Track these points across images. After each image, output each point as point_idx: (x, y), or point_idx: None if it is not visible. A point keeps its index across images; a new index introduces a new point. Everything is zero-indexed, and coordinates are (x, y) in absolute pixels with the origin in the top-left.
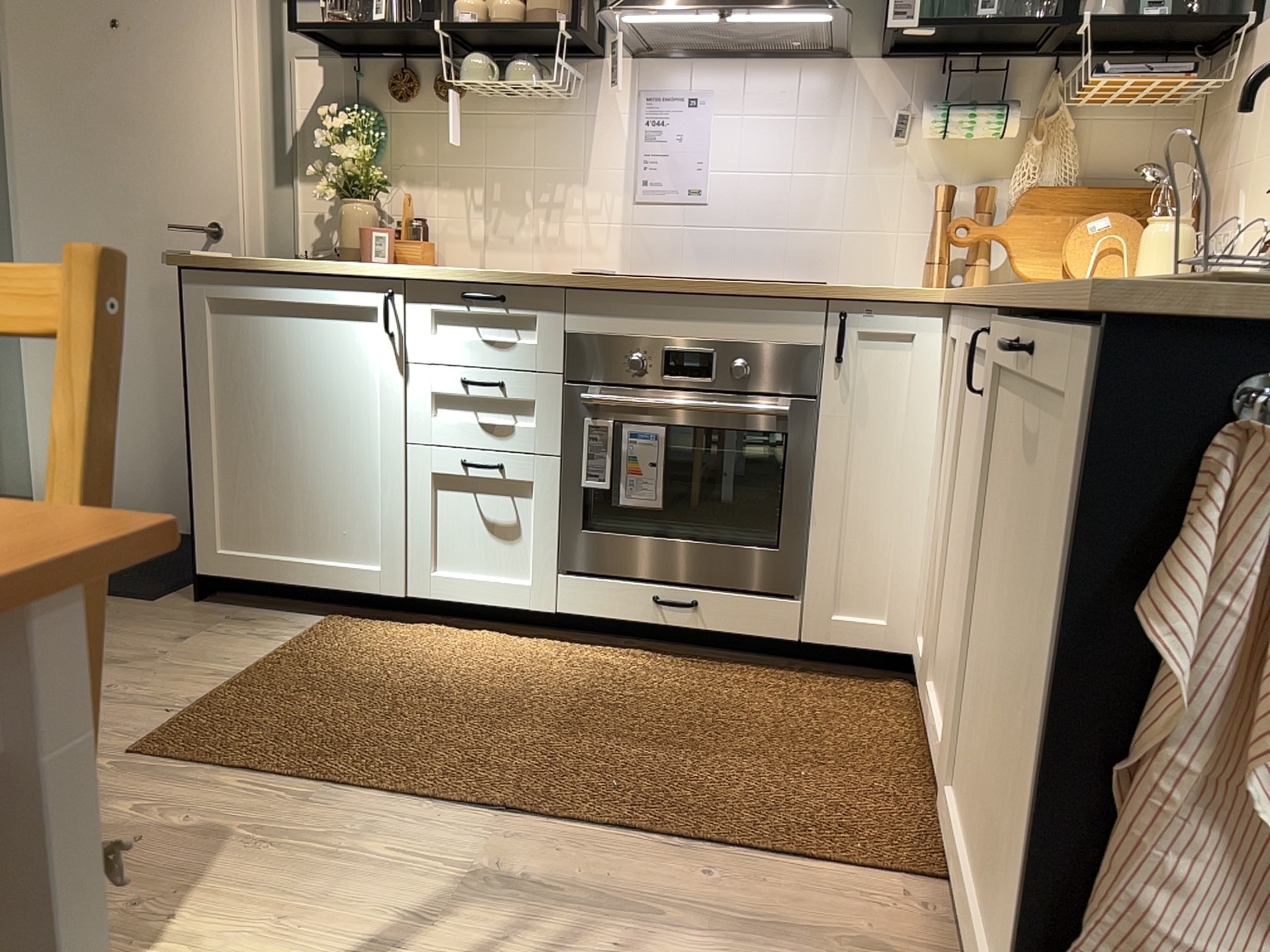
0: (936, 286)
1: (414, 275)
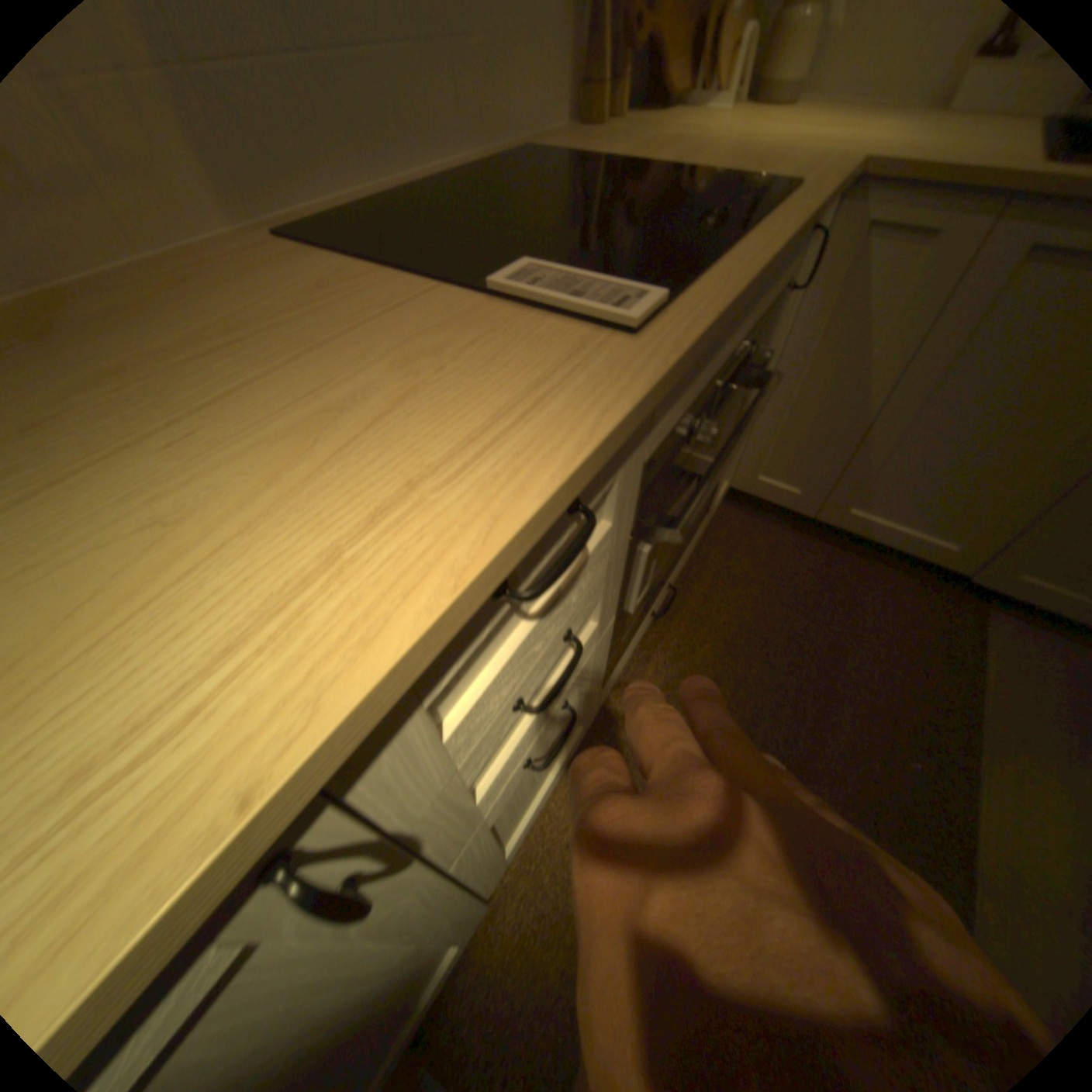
0: (601, 119)
1: (357, 739)
